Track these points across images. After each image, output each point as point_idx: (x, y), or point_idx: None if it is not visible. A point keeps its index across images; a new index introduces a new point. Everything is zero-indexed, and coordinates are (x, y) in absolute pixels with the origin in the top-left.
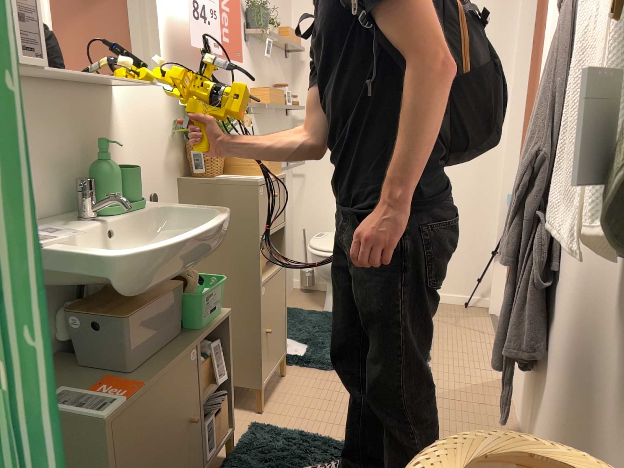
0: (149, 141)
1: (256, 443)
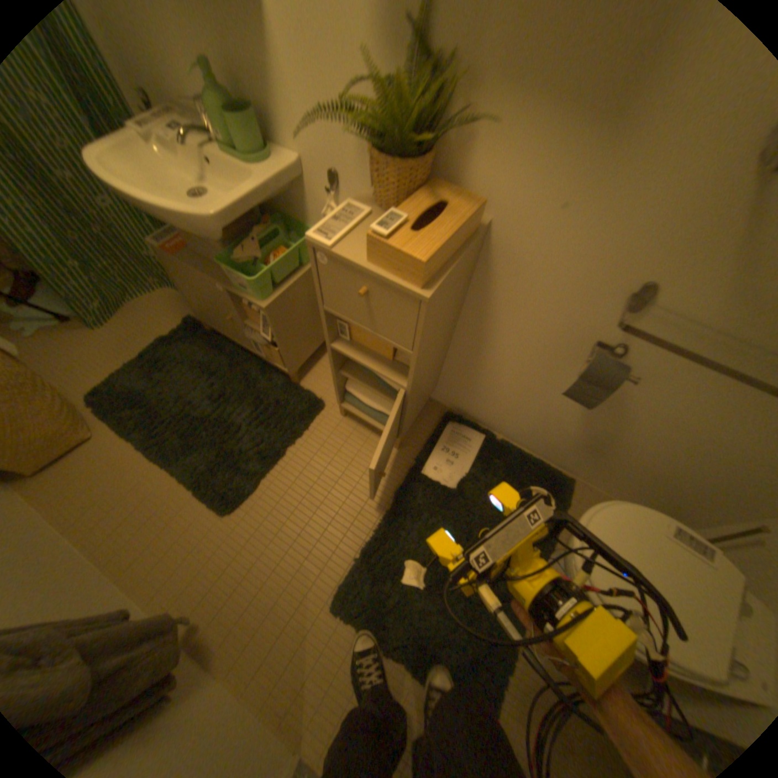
0: (325, 92)
1: (297, 398)
